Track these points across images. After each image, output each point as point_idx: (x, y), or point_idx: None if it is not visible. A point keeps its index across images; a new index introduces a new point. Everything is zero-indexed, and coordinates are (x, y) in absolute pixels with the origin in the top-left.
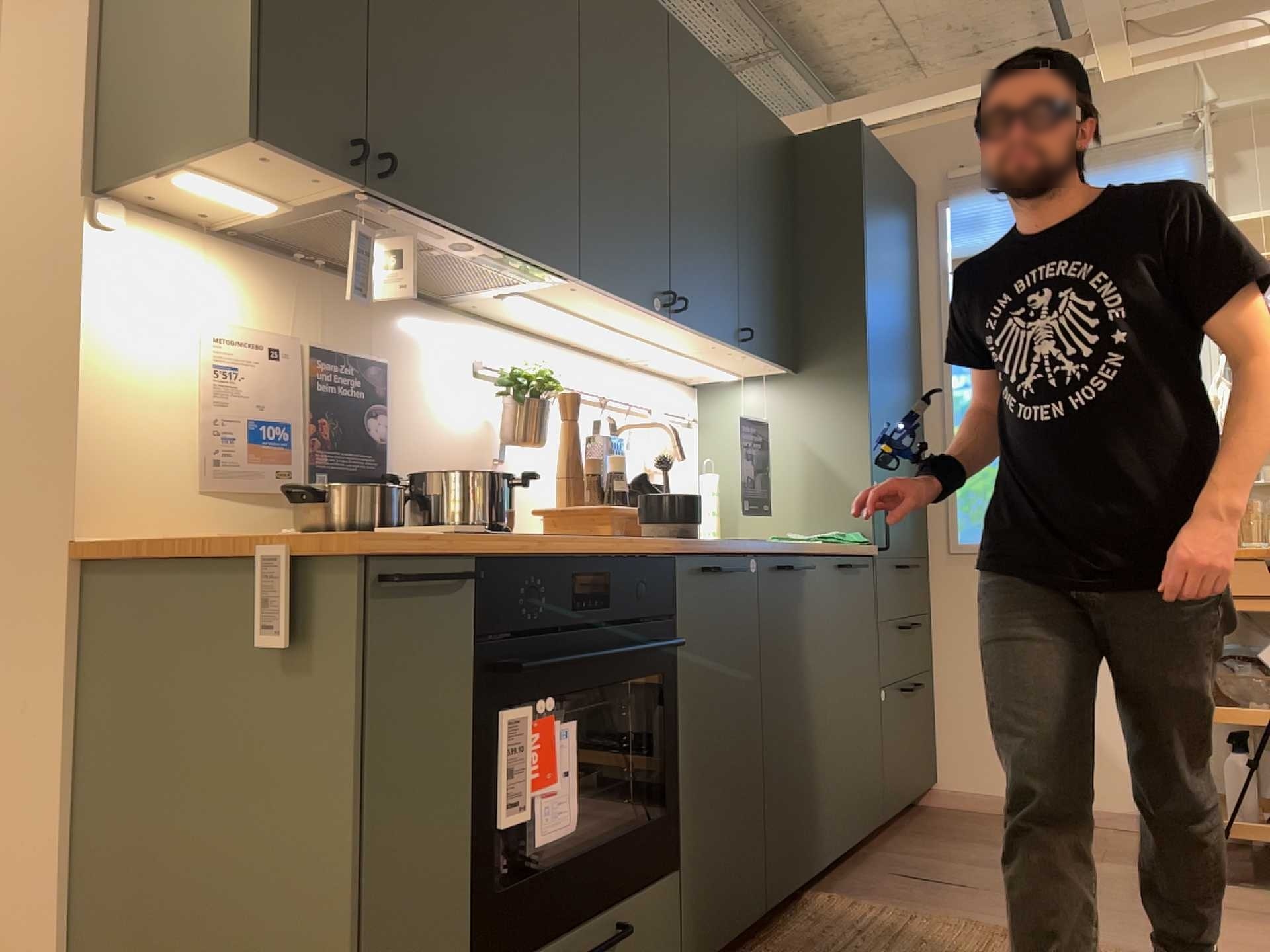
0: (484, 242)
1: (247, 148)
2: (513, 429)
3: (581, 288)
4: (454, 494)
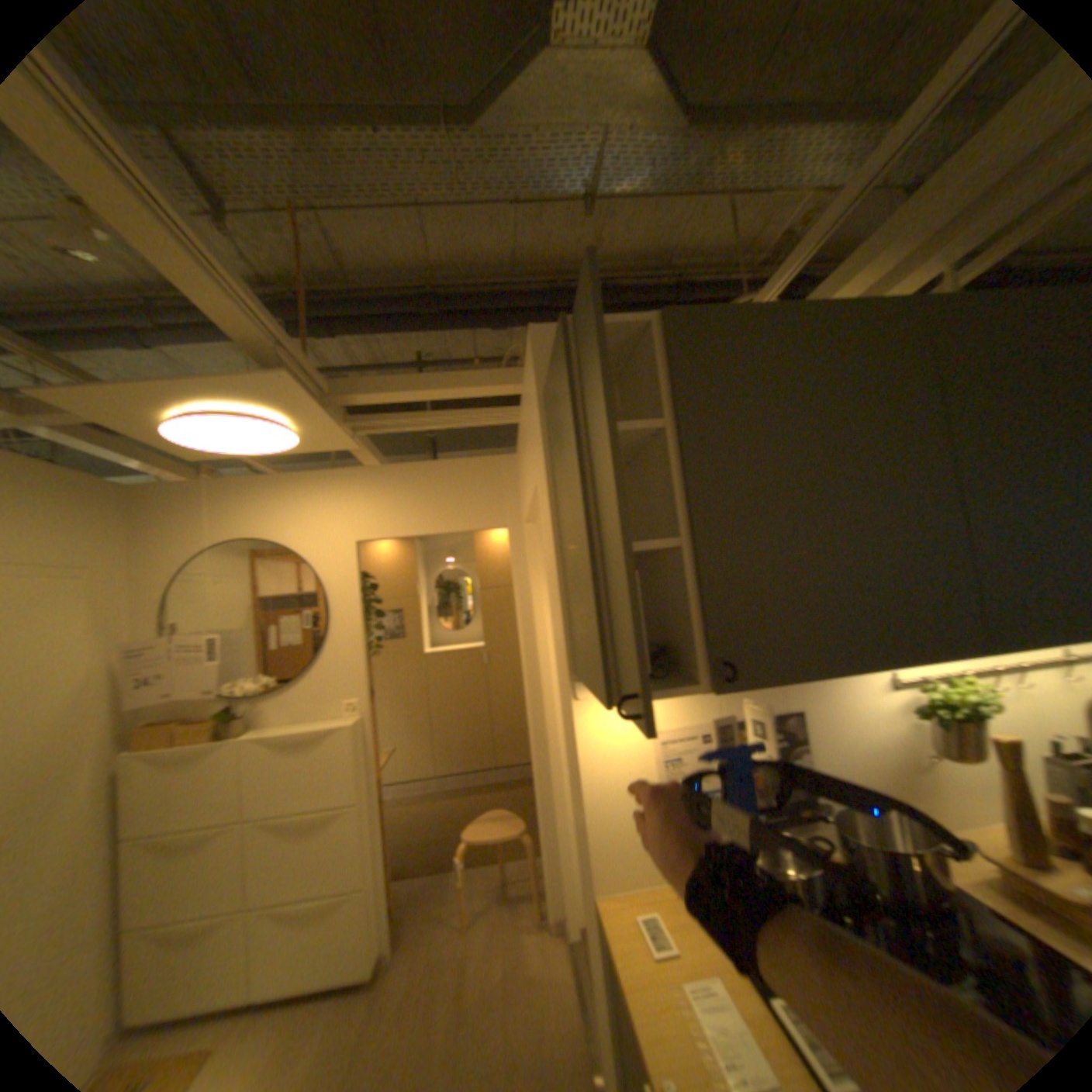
0: (855, 672)
1: (615, 704)
2: (946, 745)
3: (998, 647)
4: (877, 863)
